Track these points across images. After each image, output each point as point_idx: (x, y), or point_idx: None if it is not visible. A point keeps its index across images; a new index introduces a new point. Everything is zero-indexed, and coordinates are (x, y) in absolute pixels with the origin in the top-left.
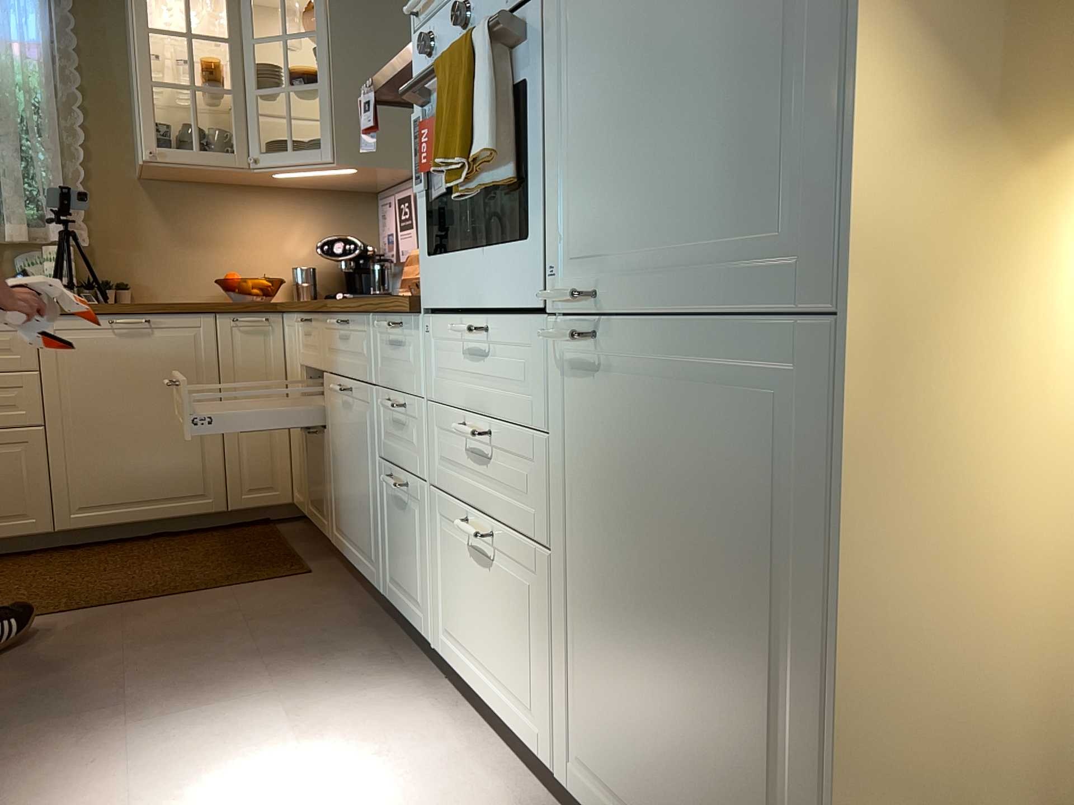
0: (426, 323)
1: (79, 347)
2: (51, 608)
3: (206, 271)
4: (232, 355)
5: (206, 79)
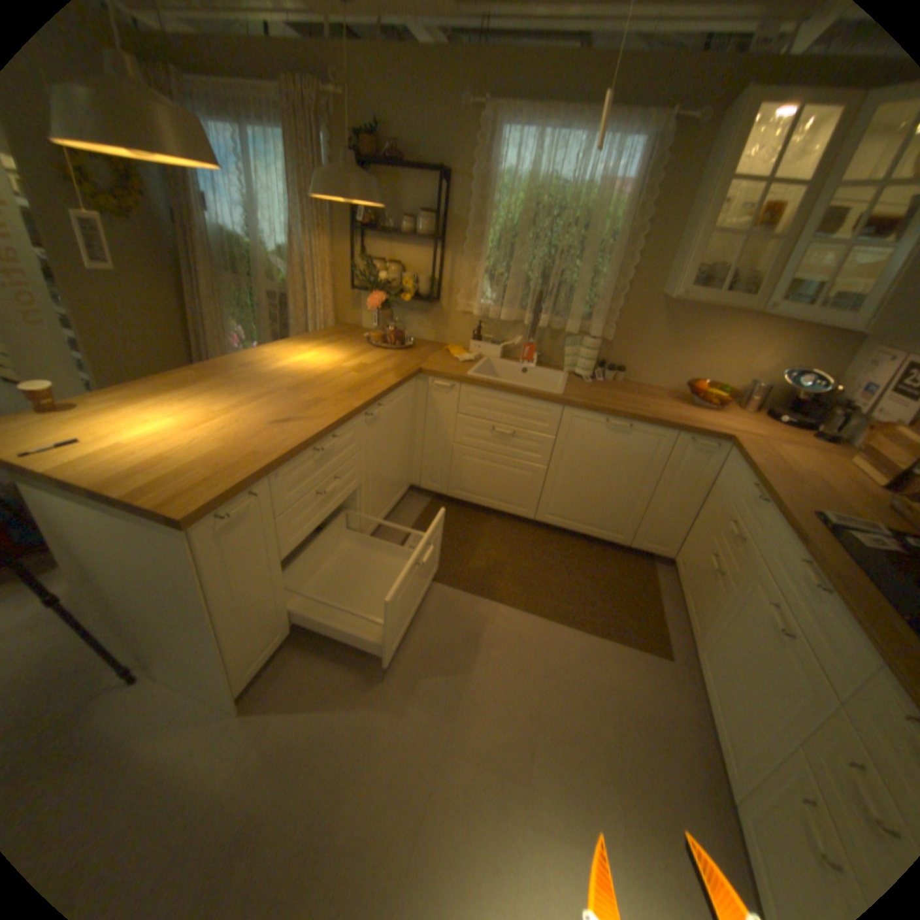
0: None
1: (582, 430)
2: (517, 597)
3: (682, 369)
4: (679, 462)
5: (762, 217)
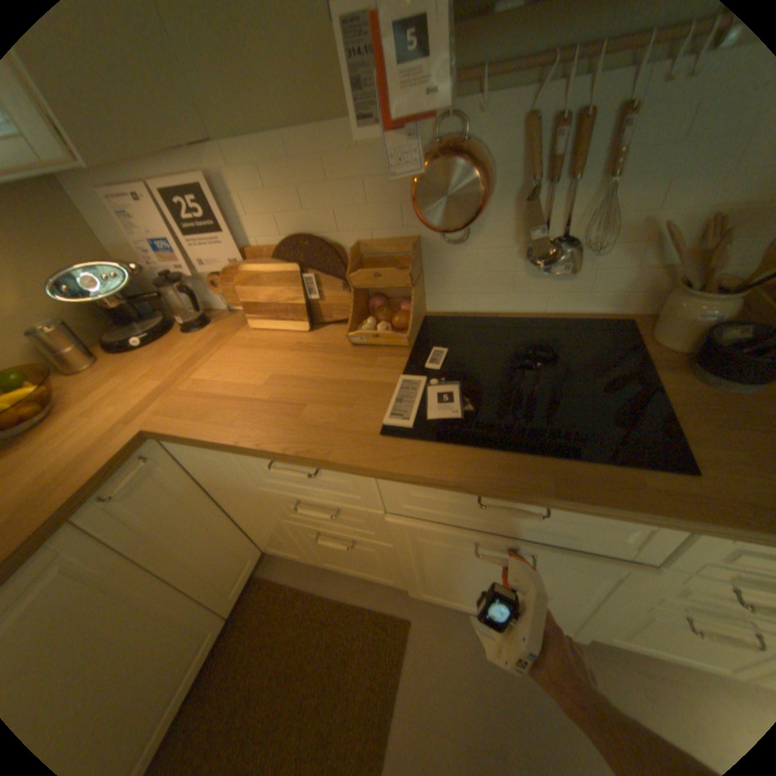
0: None
1: None
2: None
3: None
4: (132, 529)
5: None
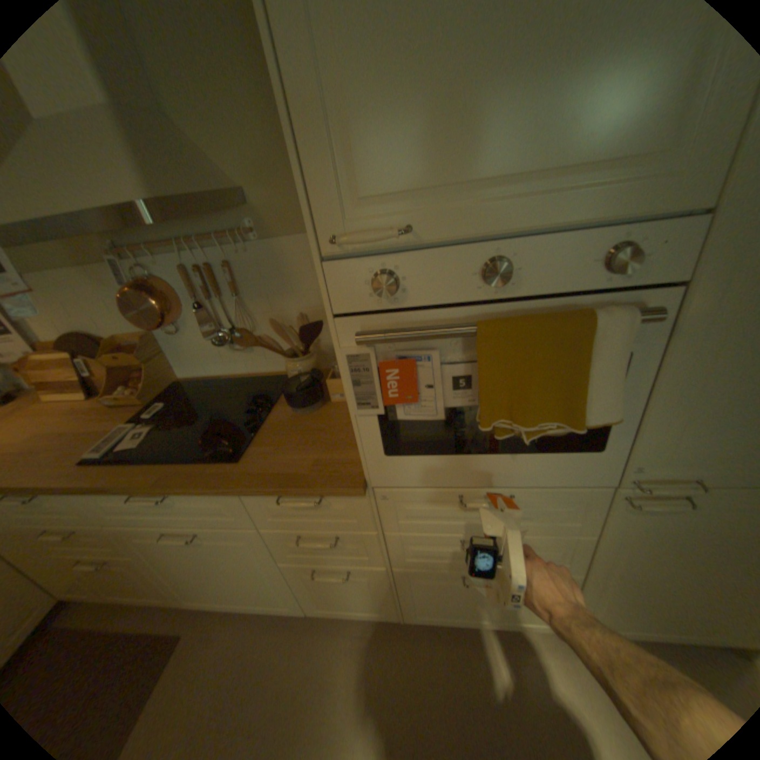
0: (376, 494)
1: None
2: None
3: None
4: None
5: None
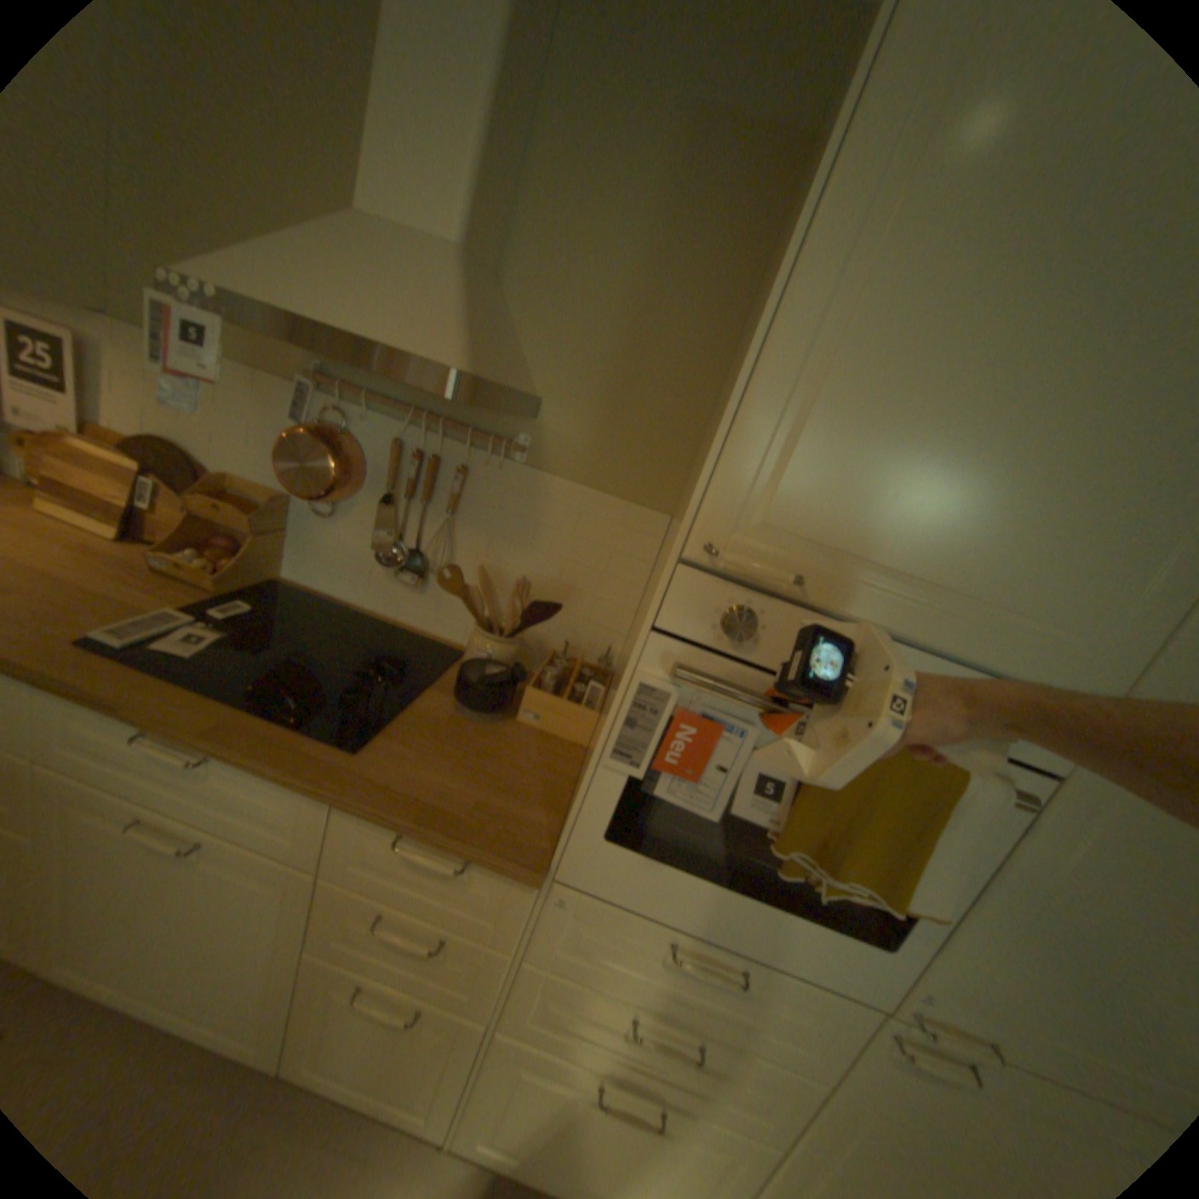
0: (554, 894)
1: None
2: None
3: None
4: None
5: None
